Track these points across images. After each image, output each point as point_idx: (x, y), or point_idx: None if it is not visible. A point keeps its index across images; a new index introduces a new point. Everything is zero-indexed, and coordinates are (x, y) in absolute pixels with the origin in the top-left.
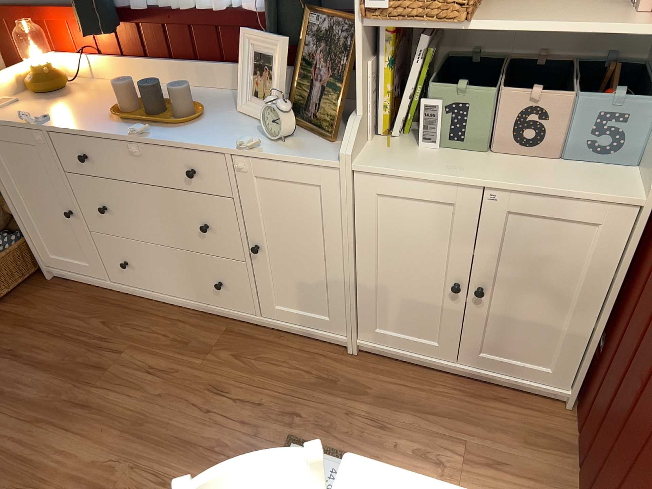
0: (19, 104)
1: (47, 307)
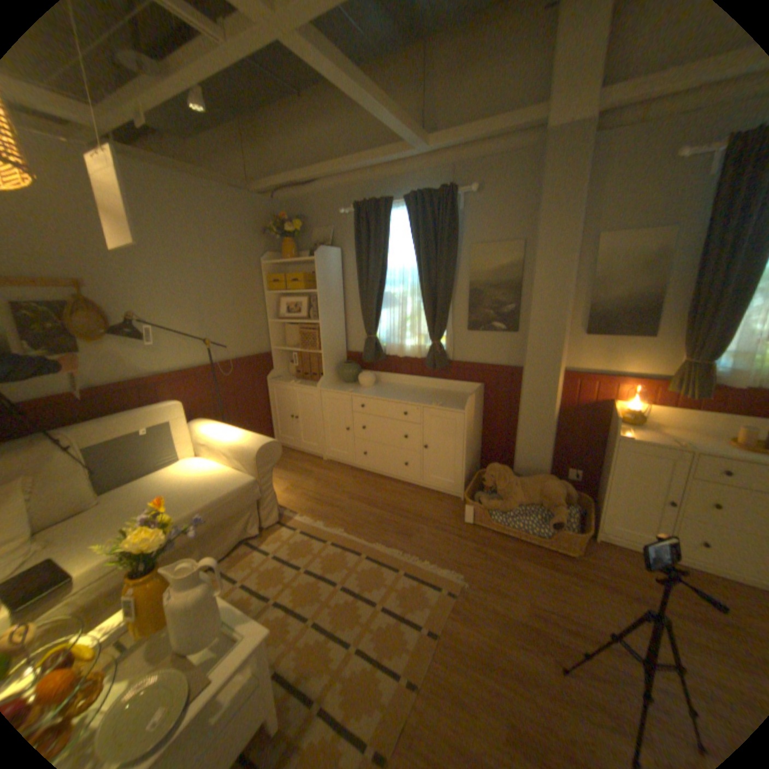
0: (631, 429)
1: (620, 566)
